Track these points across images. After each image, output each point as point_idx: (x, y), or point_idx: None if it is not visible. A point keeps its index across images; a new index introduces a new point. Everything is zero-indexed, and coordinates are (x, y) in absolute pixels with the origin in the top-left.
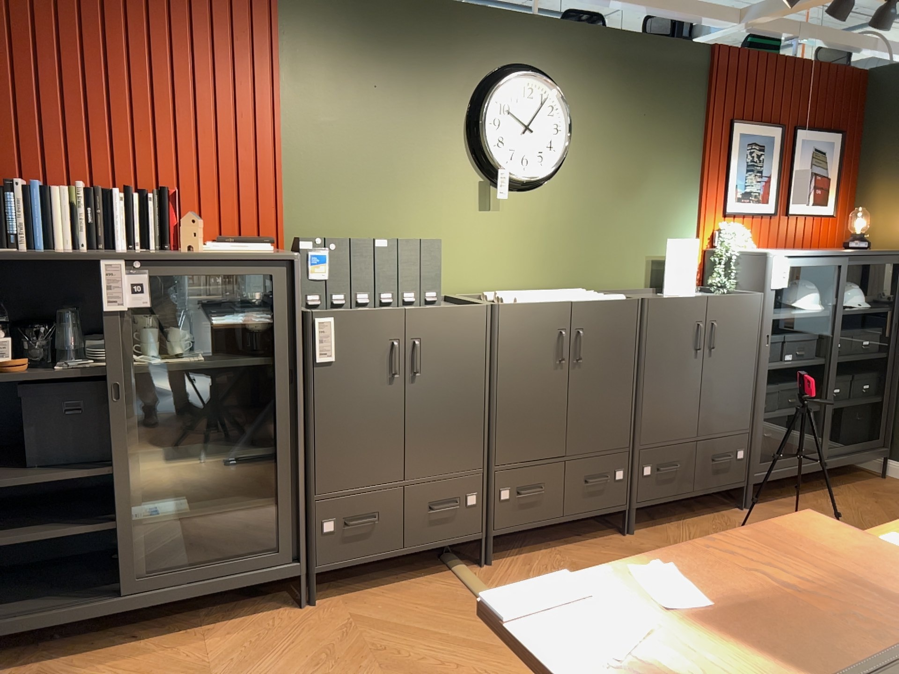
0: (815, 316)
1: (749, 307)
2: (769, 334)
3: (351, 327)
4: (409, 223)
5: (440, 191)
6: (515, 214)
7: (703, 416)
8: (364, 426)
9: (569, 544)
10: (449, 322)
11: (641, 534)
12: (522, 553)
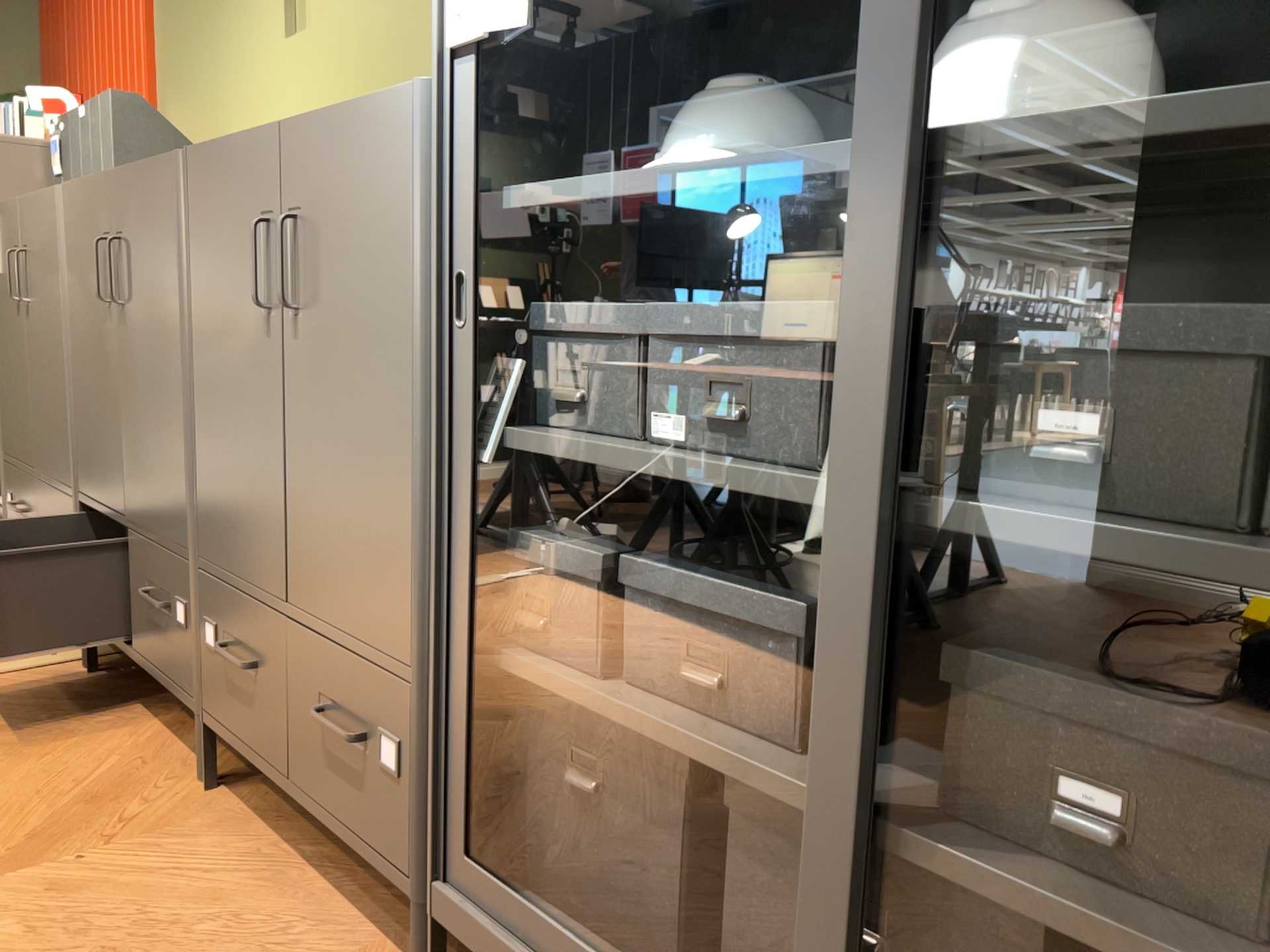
0: (778, 176)
1: (378, 147)
2: (462, 268)
3: (2, 229)
4: (229, 91)
5: (250, 23)
6: (323, 32)
7: (294, 543)
8: (15, 373)
9: (165, 728)
10: (39, 221)
11: (213, 804)
12: (133, 693)
